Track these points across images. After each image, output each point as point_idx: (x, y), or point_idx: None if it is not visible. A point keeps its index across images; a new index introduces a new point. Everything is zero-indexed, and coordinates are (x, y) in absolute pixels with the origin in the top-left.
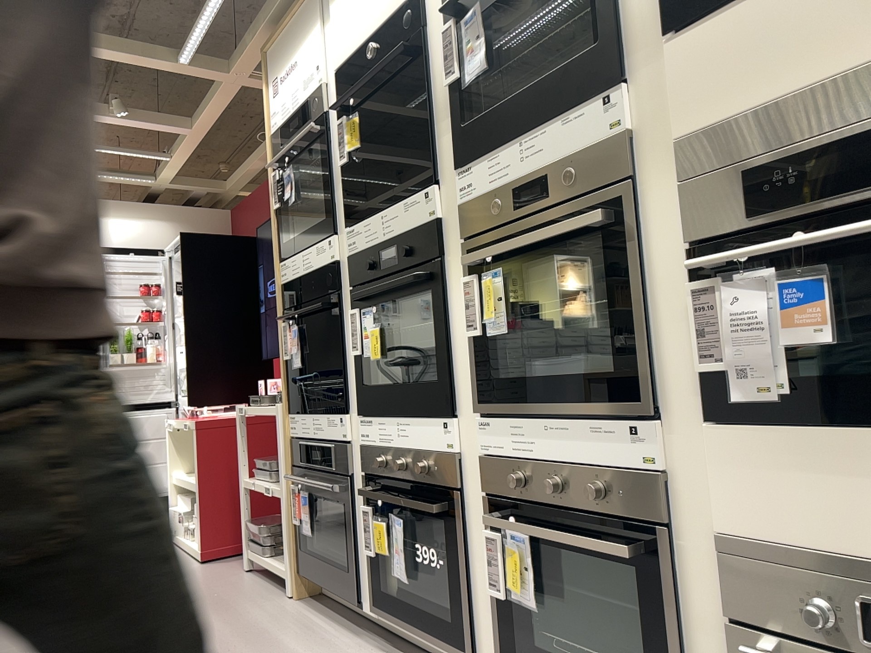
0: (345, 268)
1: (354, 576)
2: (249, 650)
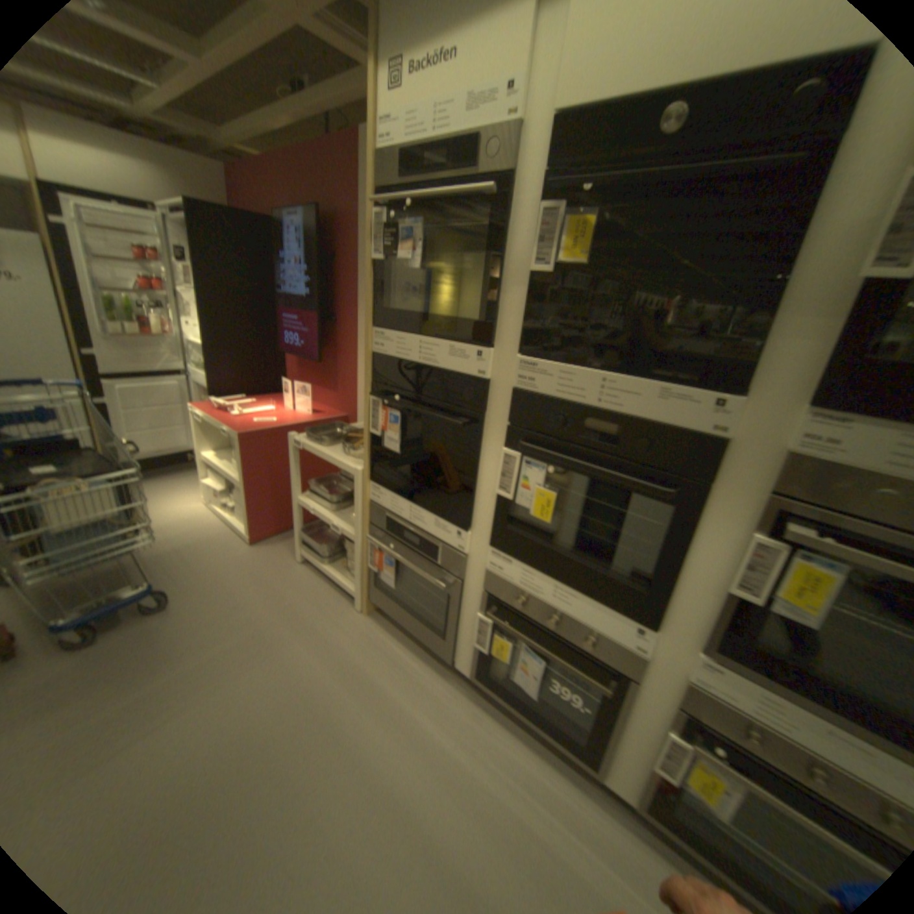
0: (501, 395)
1: (449, 643)
2: (360, 706)
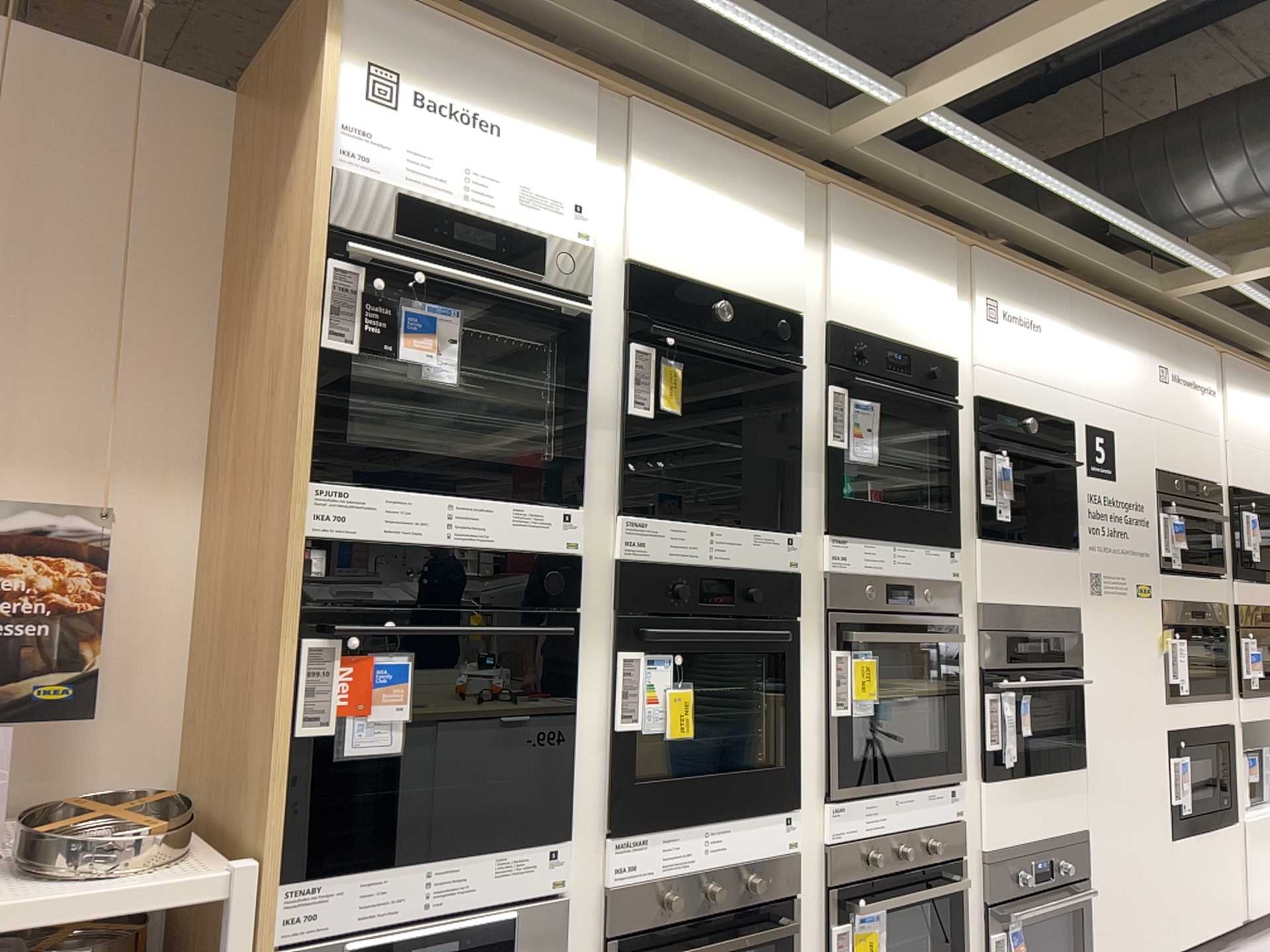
0: (599, 571)
1: None
2: None
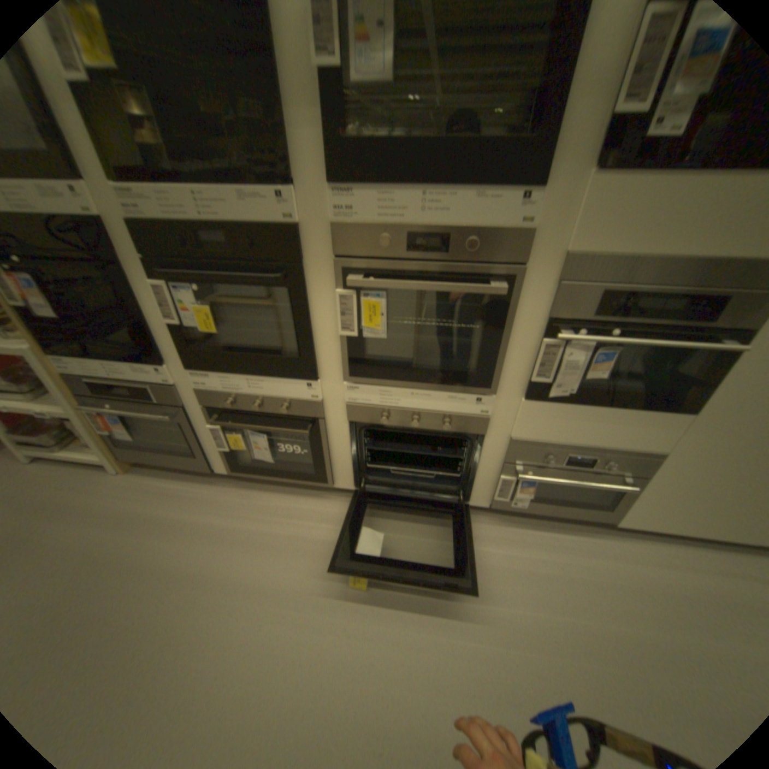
0: (117, 229)
1: (200, 459)
2: (140, 538)
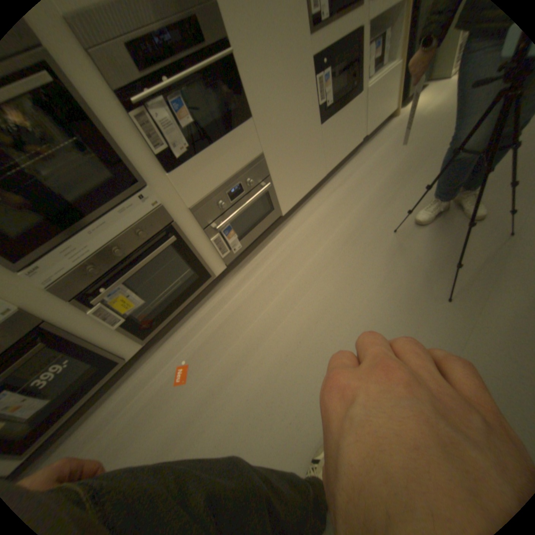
0: None
1: None
2: None
